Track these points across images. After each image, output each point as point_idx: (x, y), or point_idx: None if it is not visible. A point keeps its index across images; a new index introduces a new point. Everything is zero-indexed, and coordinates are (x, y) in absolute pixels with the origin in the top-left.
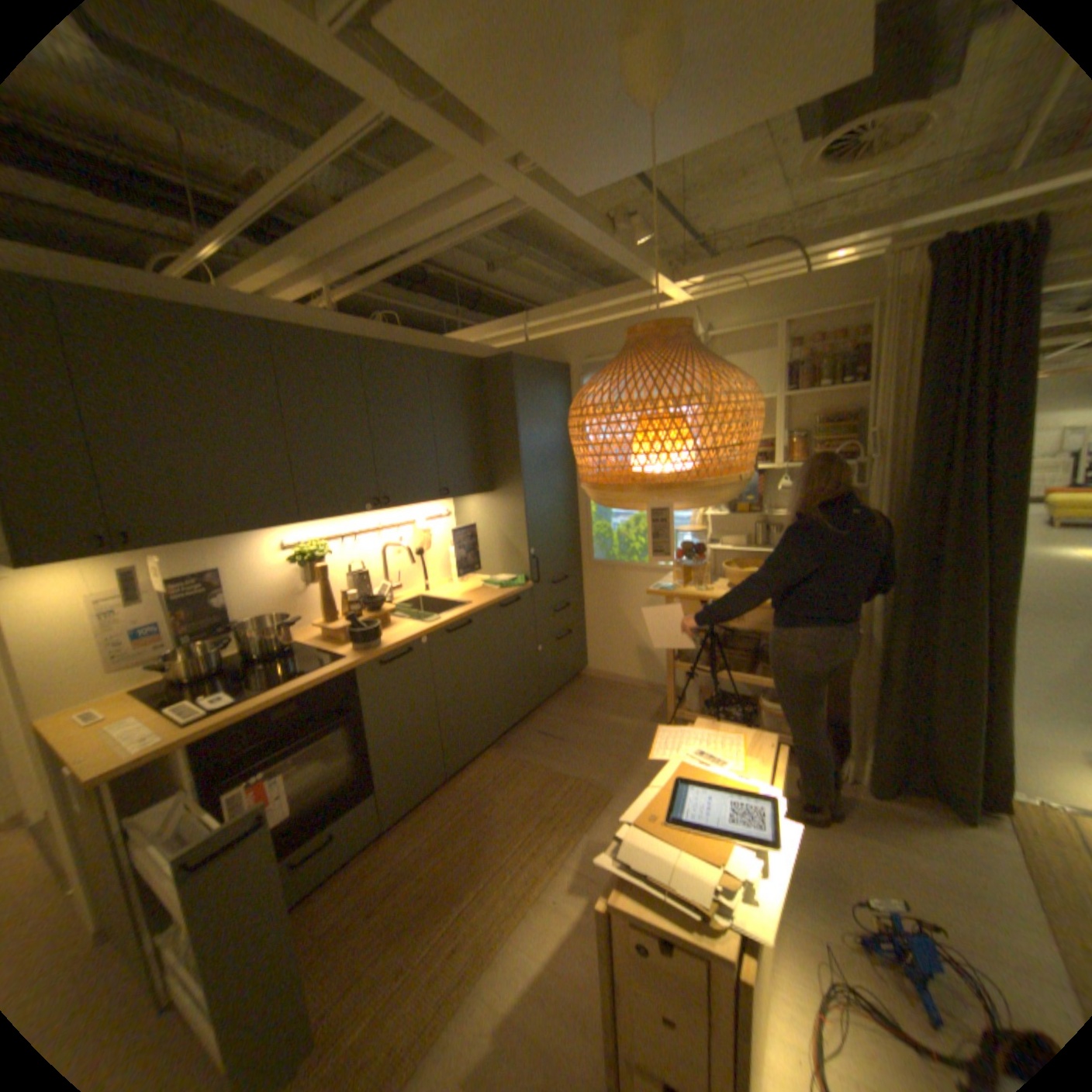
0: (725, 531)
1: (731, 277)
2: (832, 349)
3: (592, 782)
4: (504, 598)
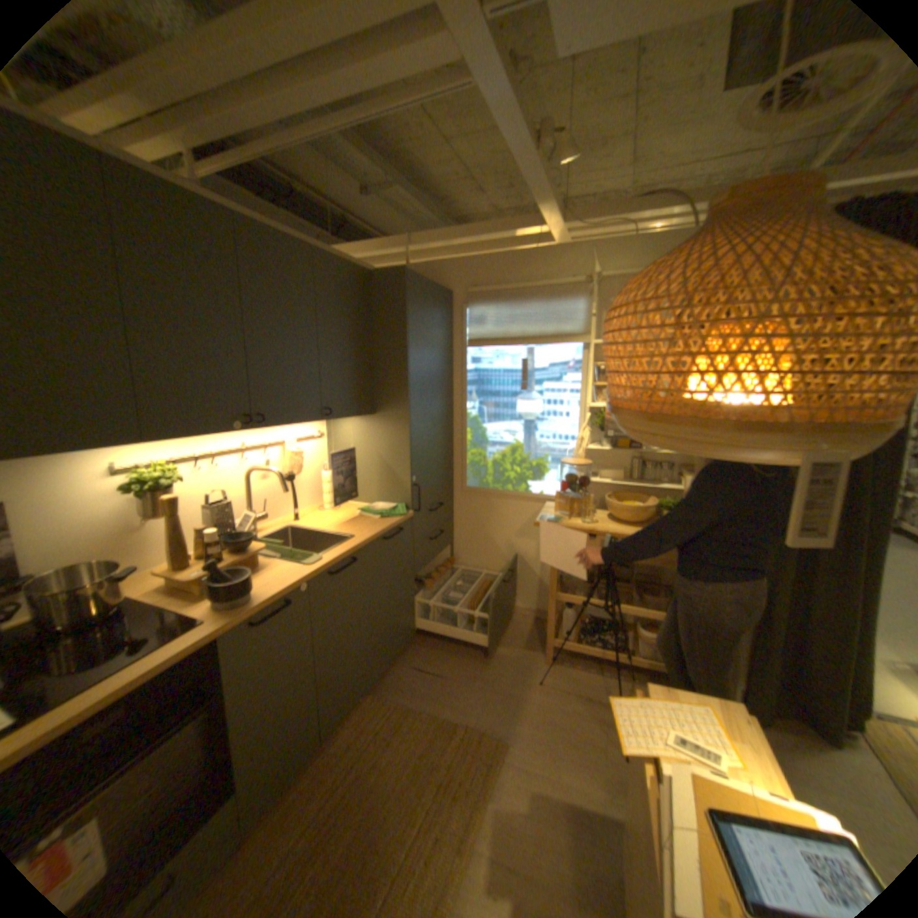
0: (601, 465)
1: (627, 222)
2: None
3: (483, 728)
4: (388, 529)
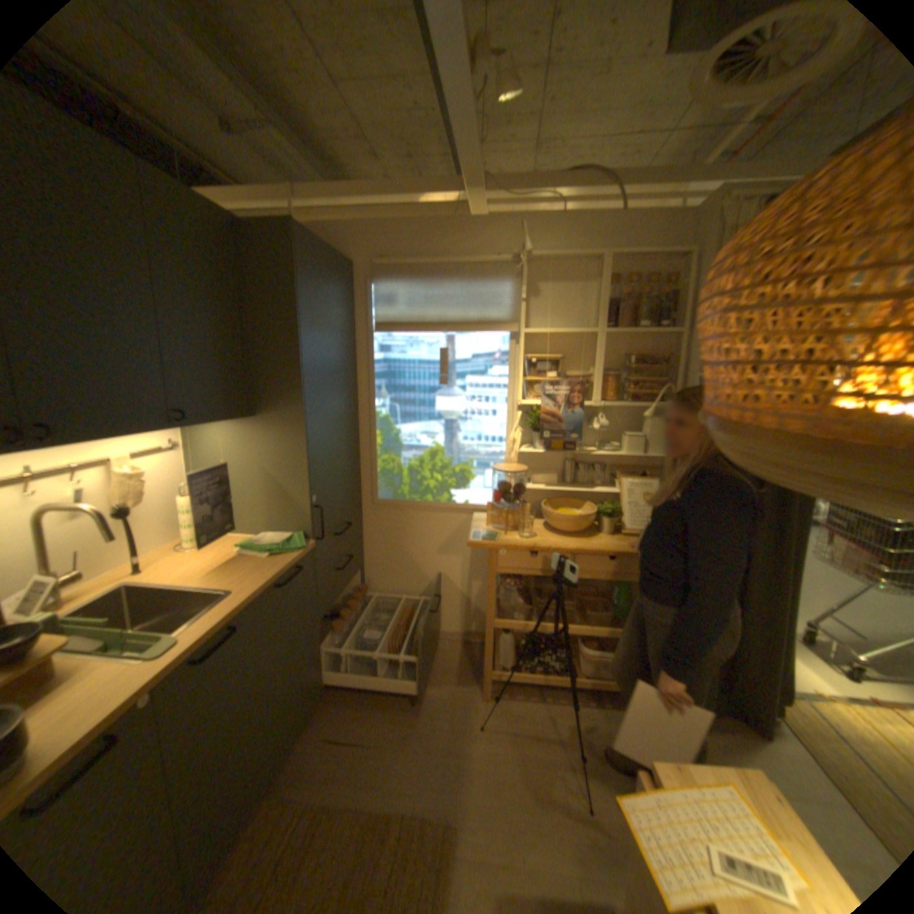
0: (531, 468)
1: (556, 196)
2: (642, 293)
3: (422, 811)
4: (282, 573)
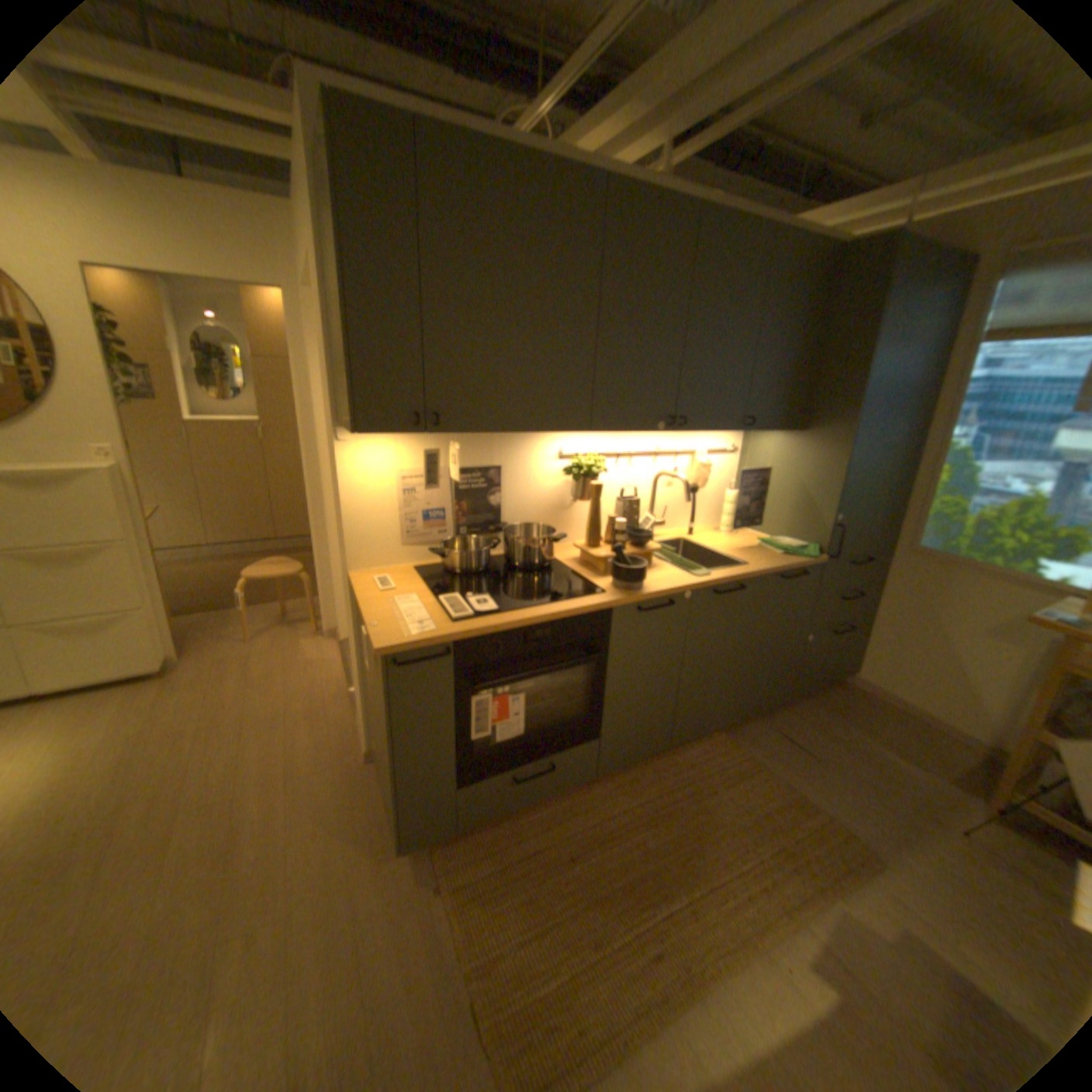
0: None
1: None
2: None
3: (856, 832)
4: (789, 567)
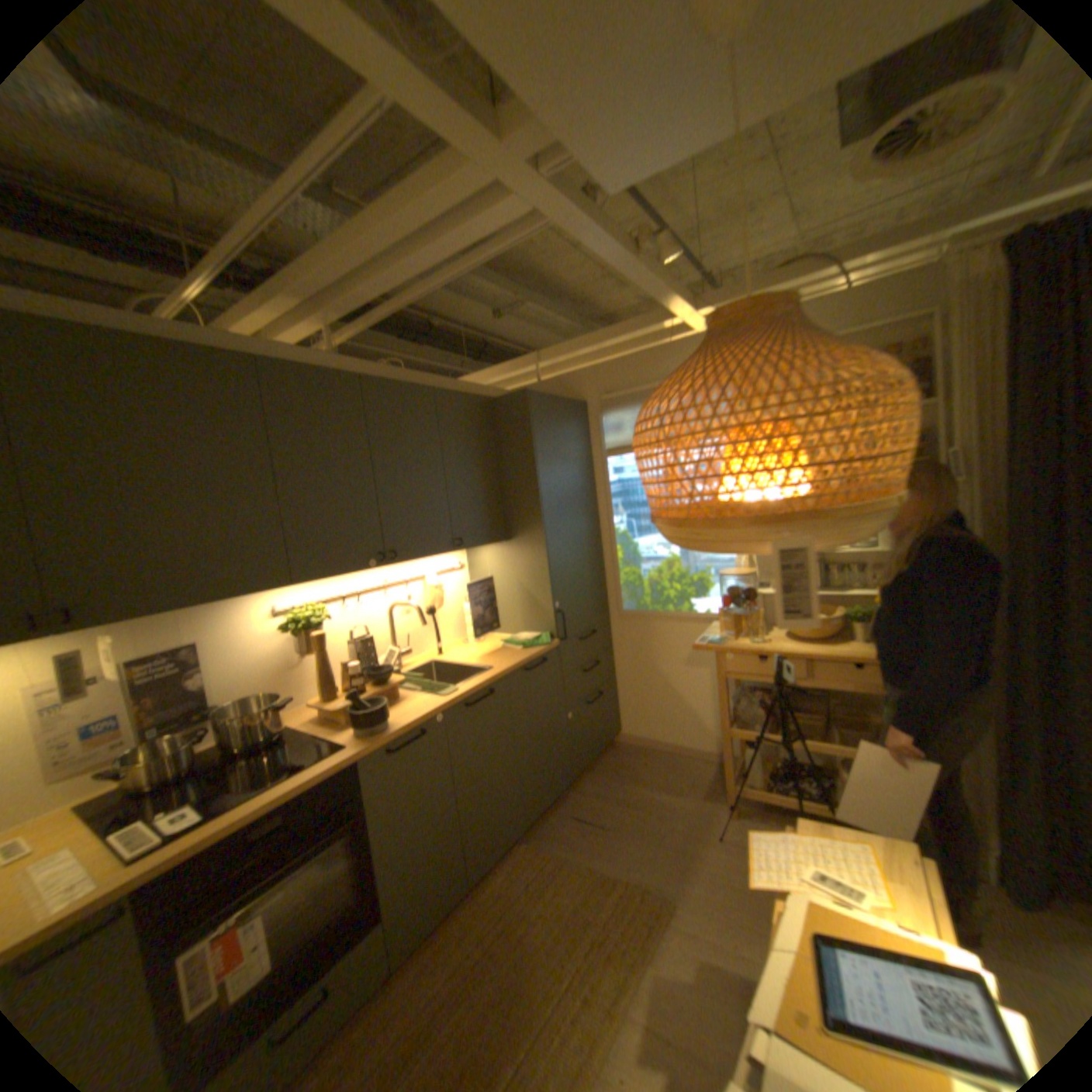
0: (775, 573)
1: None
2: None
3: (647, 887)
4: (529, 660)
